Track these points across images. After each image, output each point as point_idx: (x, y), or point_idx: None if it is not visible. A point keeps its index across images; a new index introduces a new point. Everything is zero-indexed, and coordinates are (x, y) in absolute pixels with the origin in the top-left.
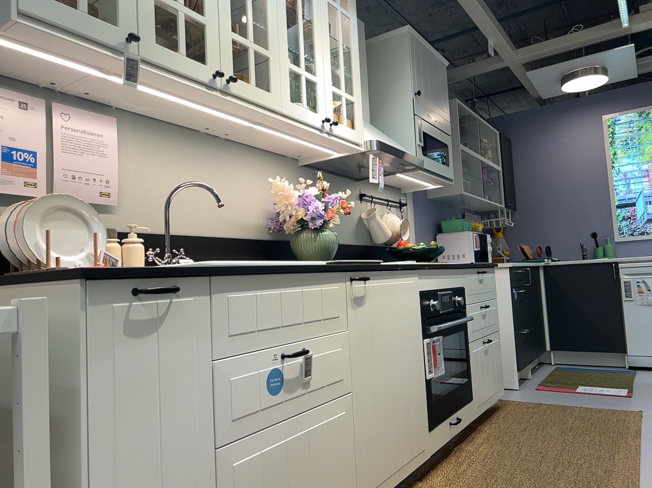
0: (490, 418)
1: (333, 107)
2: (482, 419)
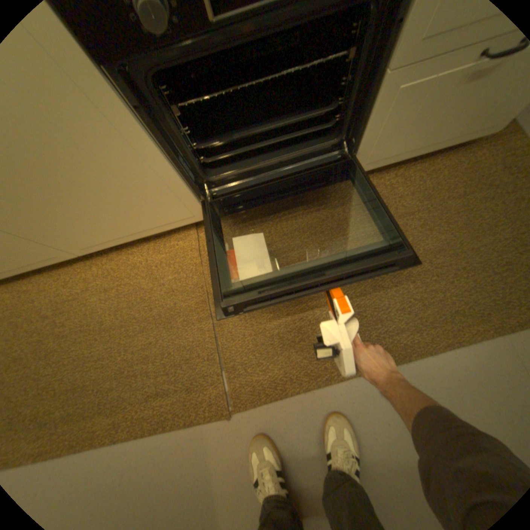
0: (416, 162)
1: None
2: (404, 158)
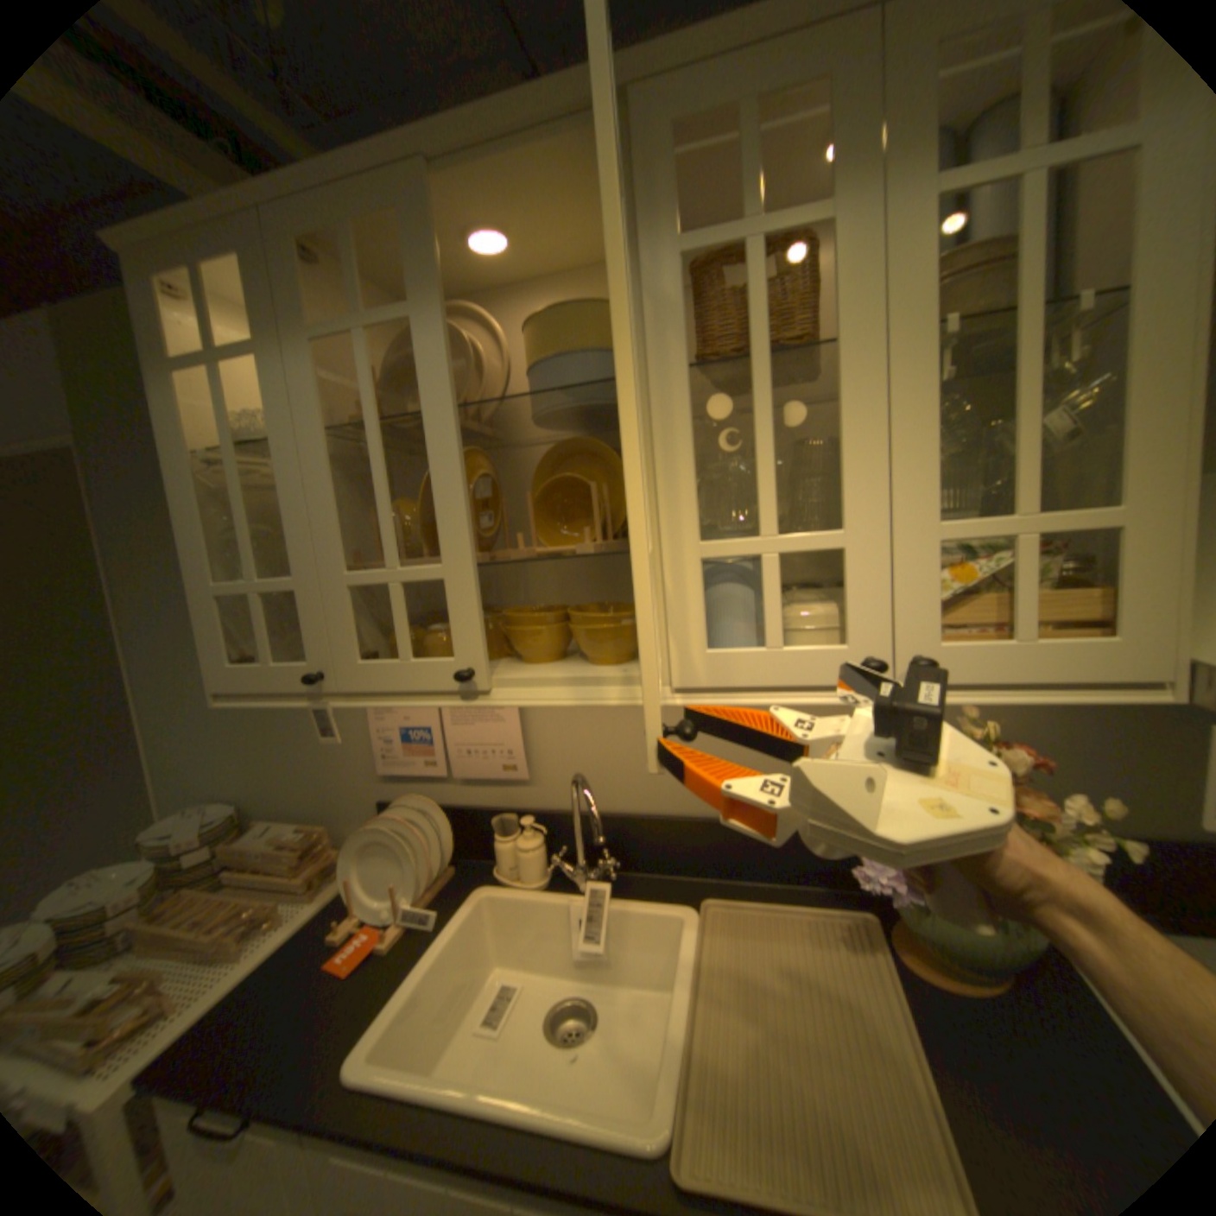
0: None
1: (970, 578)
2: None
